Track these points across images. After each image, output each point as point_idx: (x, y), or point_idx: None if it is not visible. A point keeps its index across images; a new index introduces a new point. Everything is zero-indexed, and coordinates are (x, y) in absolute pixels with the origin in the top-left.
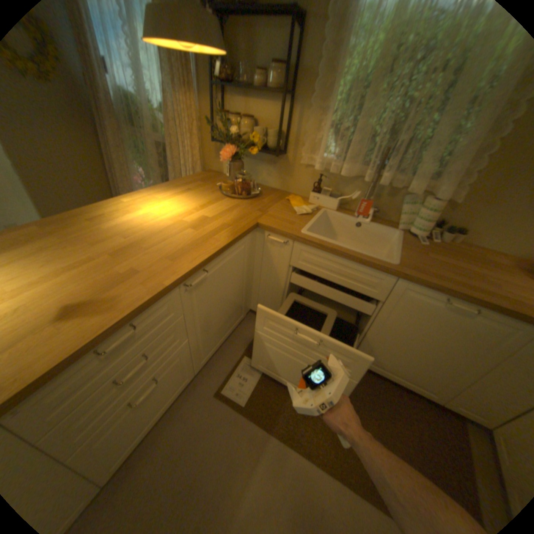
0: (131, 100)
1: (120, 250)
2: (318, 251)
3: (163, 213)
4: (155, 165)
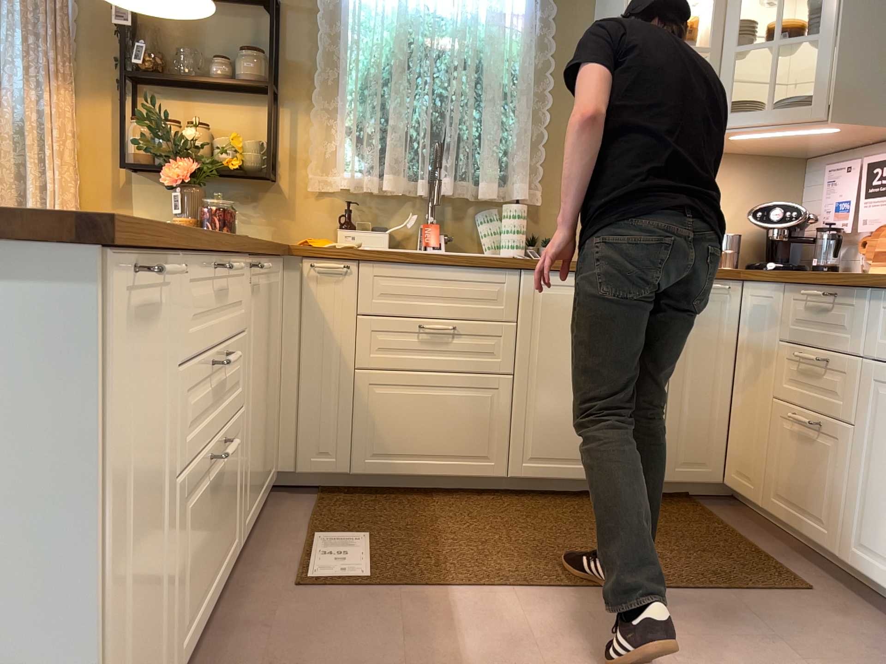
0: None
1: None
2: (402, 268)
3: None
4: None
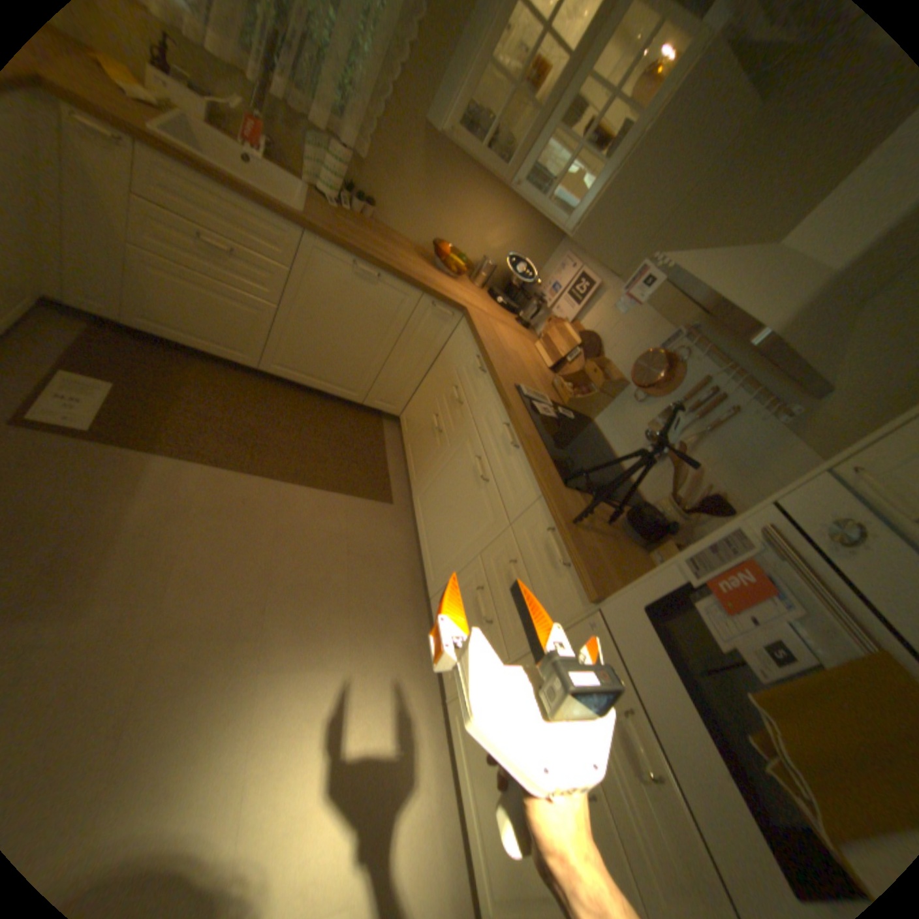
0: None
1: None
2: (186, 173)
3: None
4: None
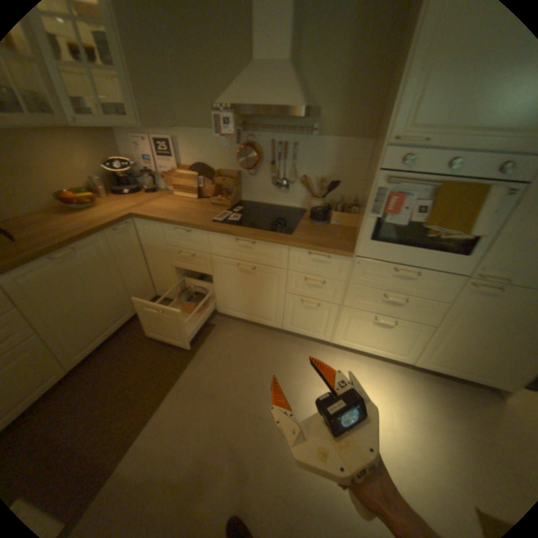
0: None
1: None
2: None
3: None
4: None
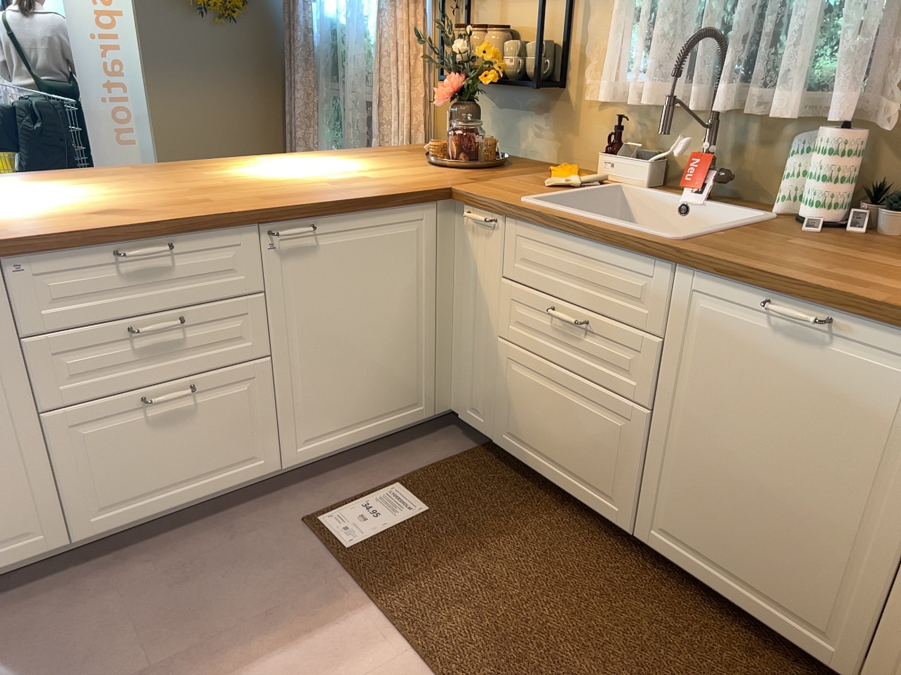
0: (340, 39)
1: (209, 188)
2: (542, 231)
3: (302, 171)
4: (358, 145)
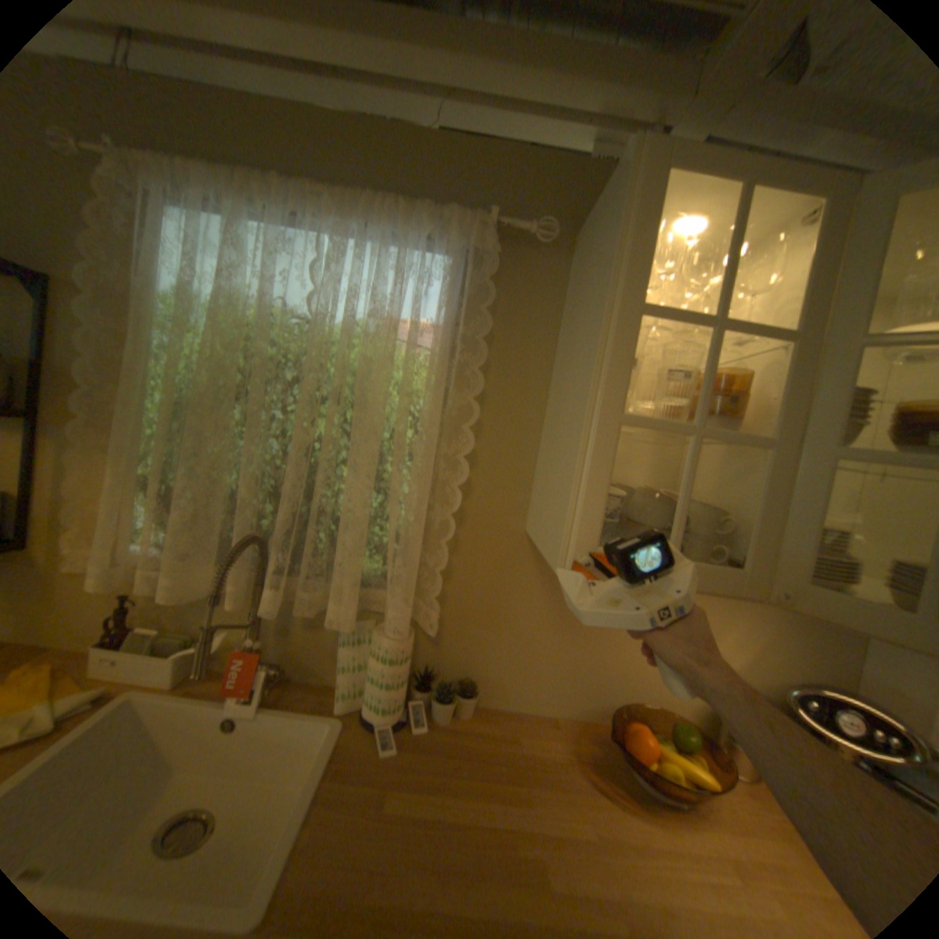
0: None
1: None
2: None
3: None
4: None
